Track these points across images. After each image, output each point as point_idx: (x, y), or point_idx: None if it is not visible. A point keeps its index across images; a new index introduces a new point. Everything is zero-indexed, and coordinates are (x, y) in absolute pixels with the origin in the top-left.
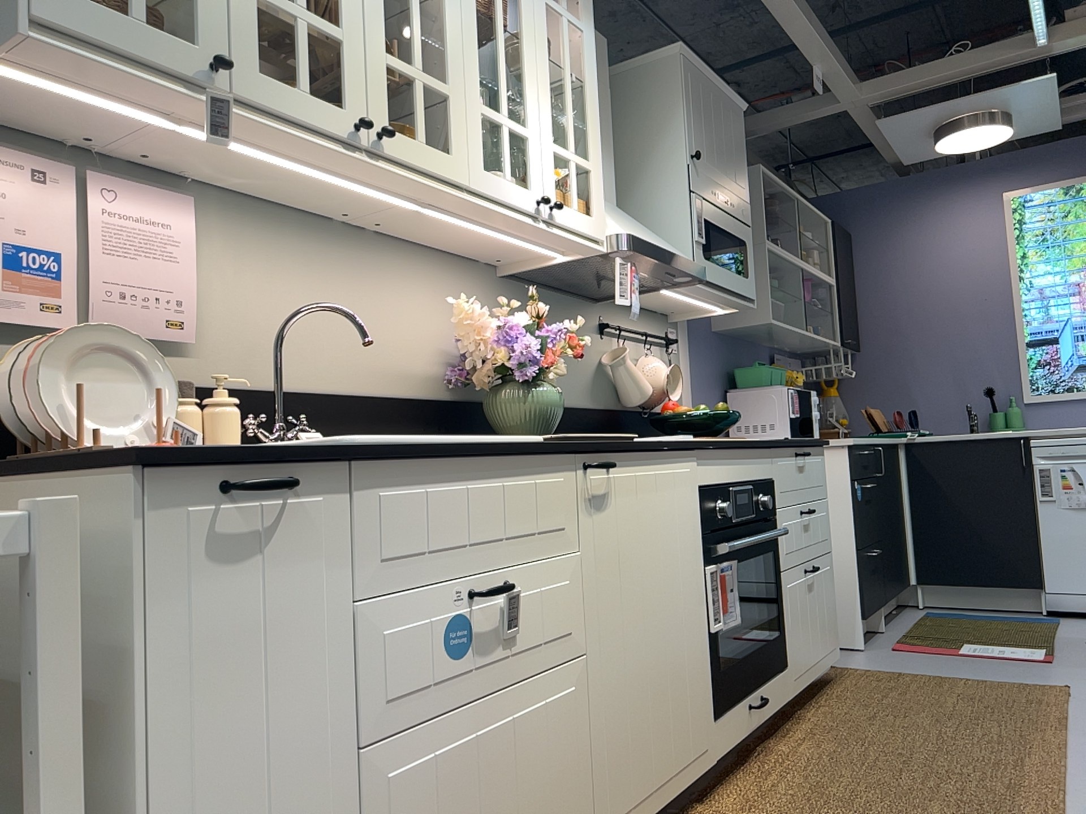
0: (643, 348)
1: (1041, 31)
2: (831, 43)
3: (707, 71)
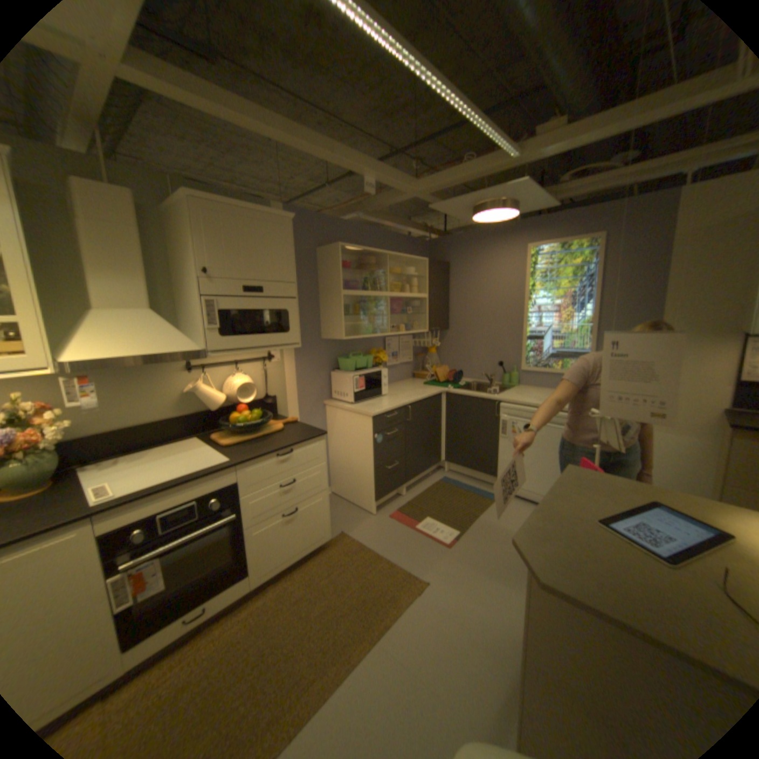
0: (236, 368)
1: (512, 146)
2: (370, 158)
3: (229, 201)
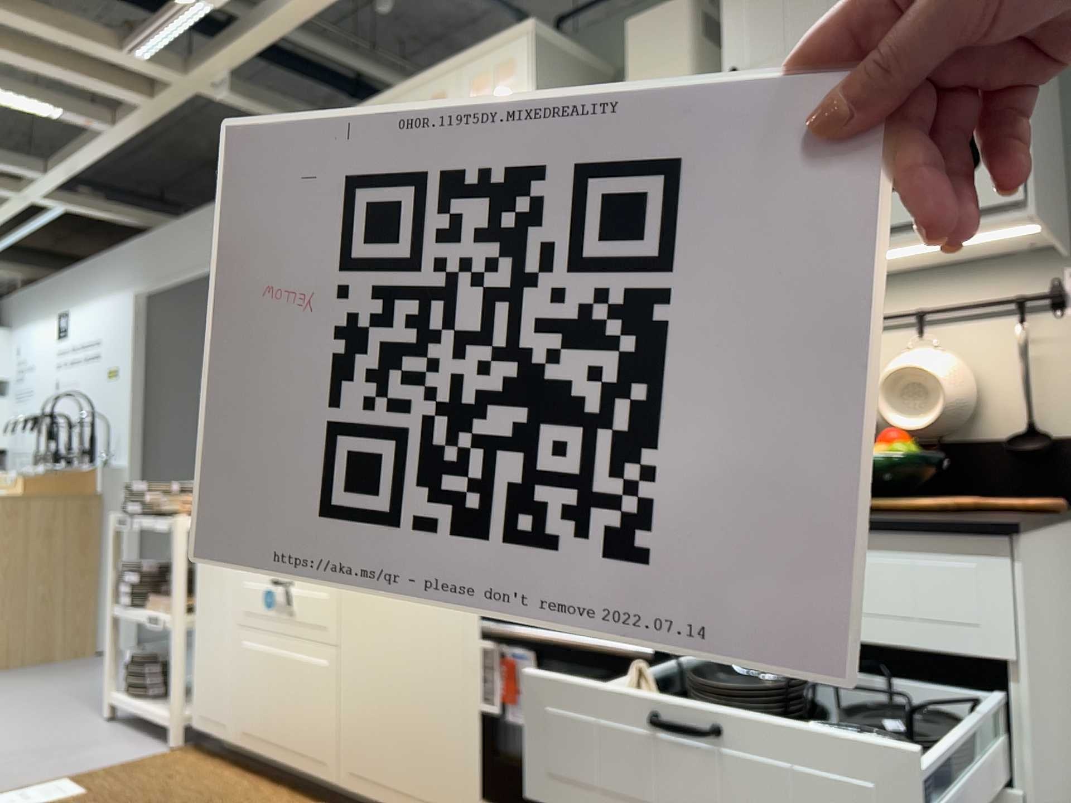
0: (928, 336)
1: None
2: None
3: None
